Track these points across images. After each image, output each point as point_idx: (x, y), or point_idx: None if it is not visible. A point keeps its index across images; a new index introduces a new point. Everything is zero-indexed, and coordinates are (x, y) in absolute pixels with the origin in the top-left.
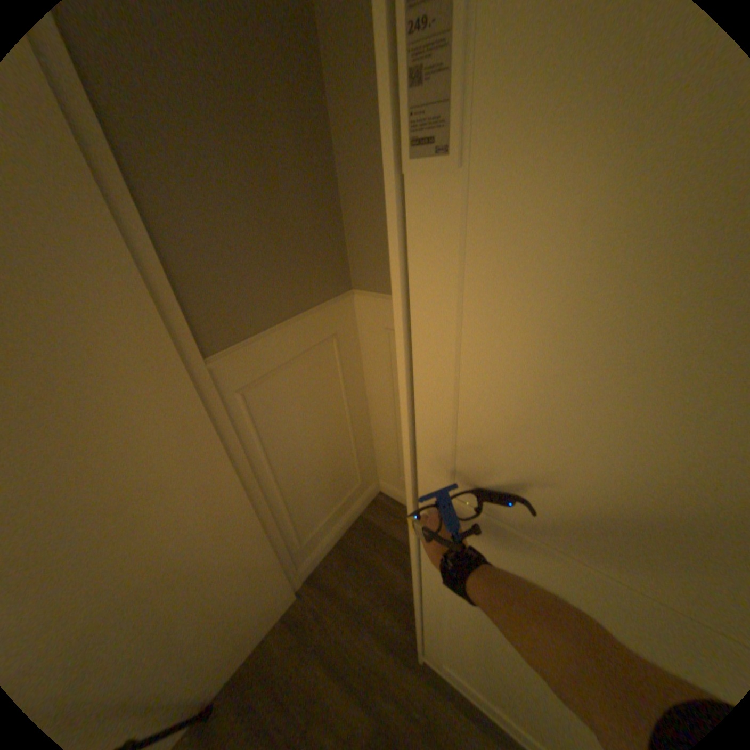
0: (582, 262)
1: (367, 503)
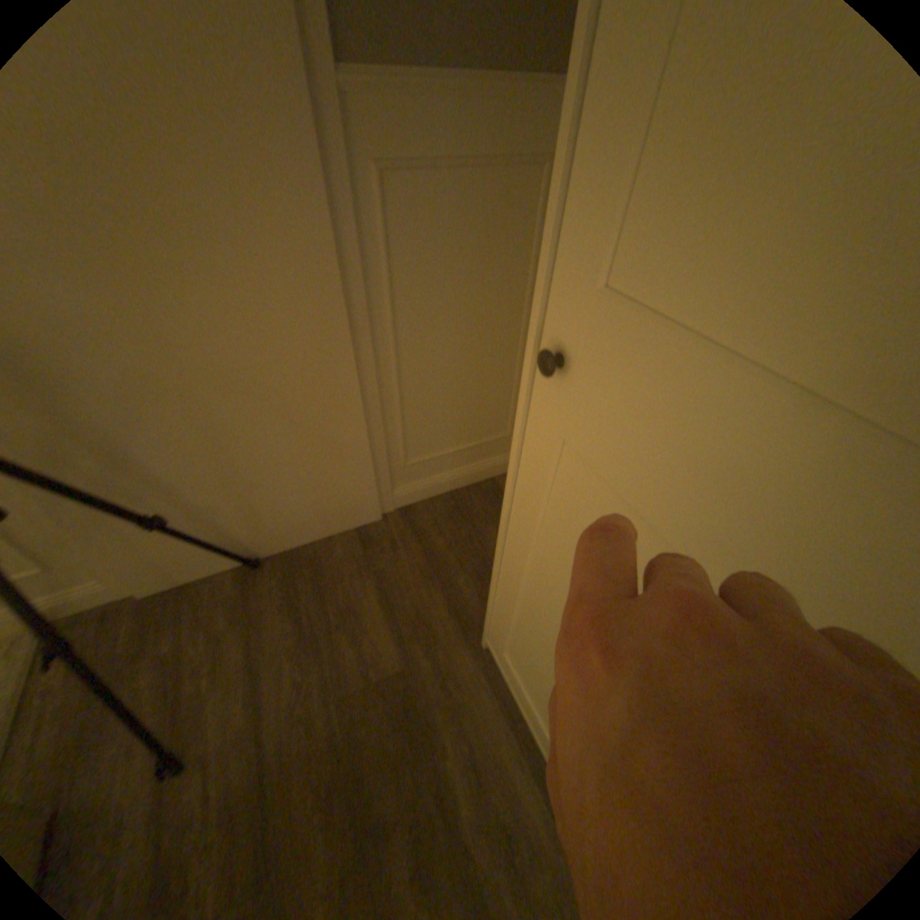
0: None
1: None
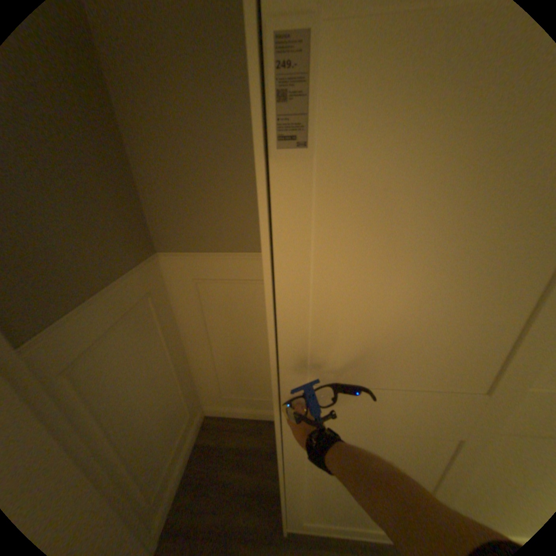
0: (387, 211)
1: (197, 431)
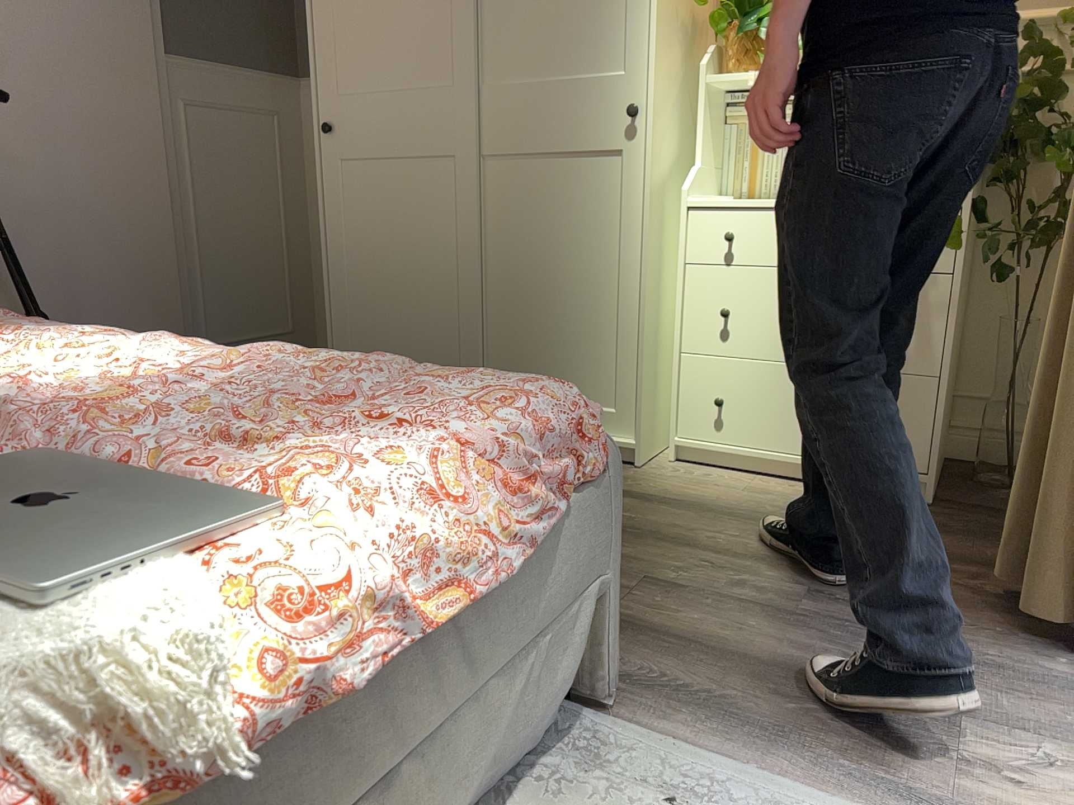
0: None
1: None
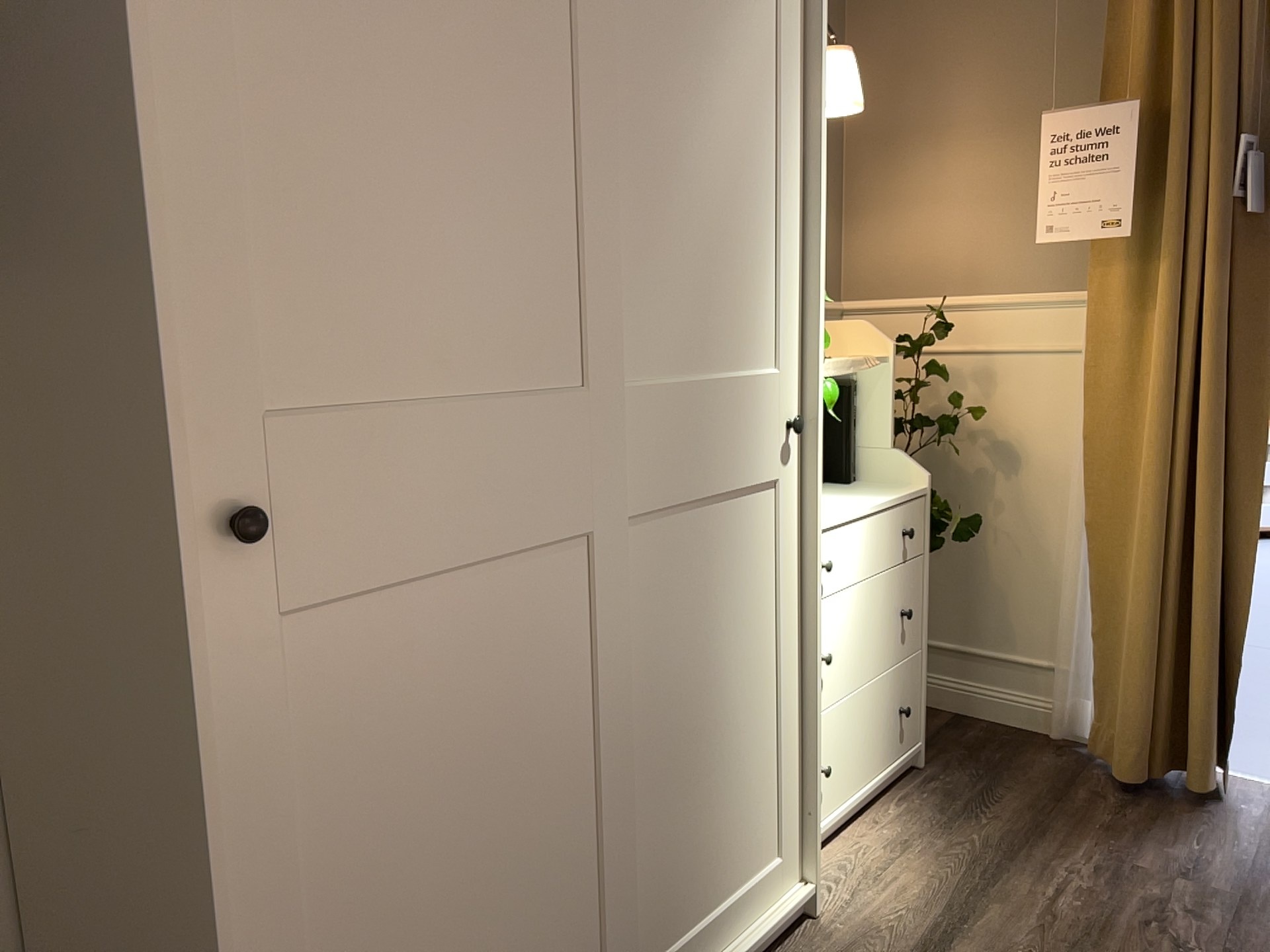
0: None
1: None
